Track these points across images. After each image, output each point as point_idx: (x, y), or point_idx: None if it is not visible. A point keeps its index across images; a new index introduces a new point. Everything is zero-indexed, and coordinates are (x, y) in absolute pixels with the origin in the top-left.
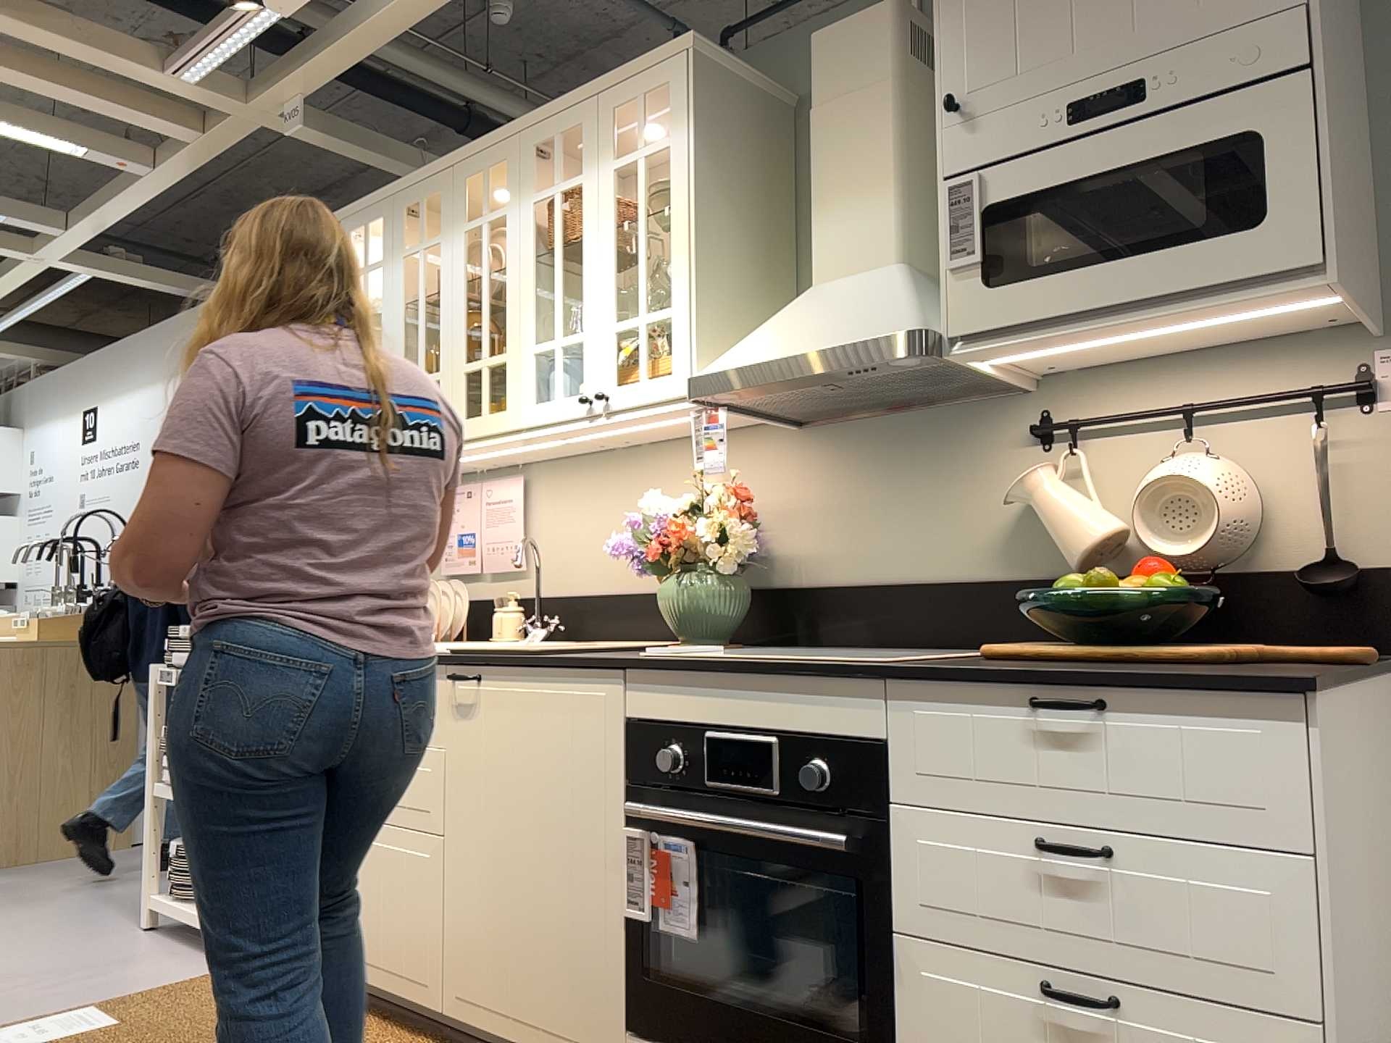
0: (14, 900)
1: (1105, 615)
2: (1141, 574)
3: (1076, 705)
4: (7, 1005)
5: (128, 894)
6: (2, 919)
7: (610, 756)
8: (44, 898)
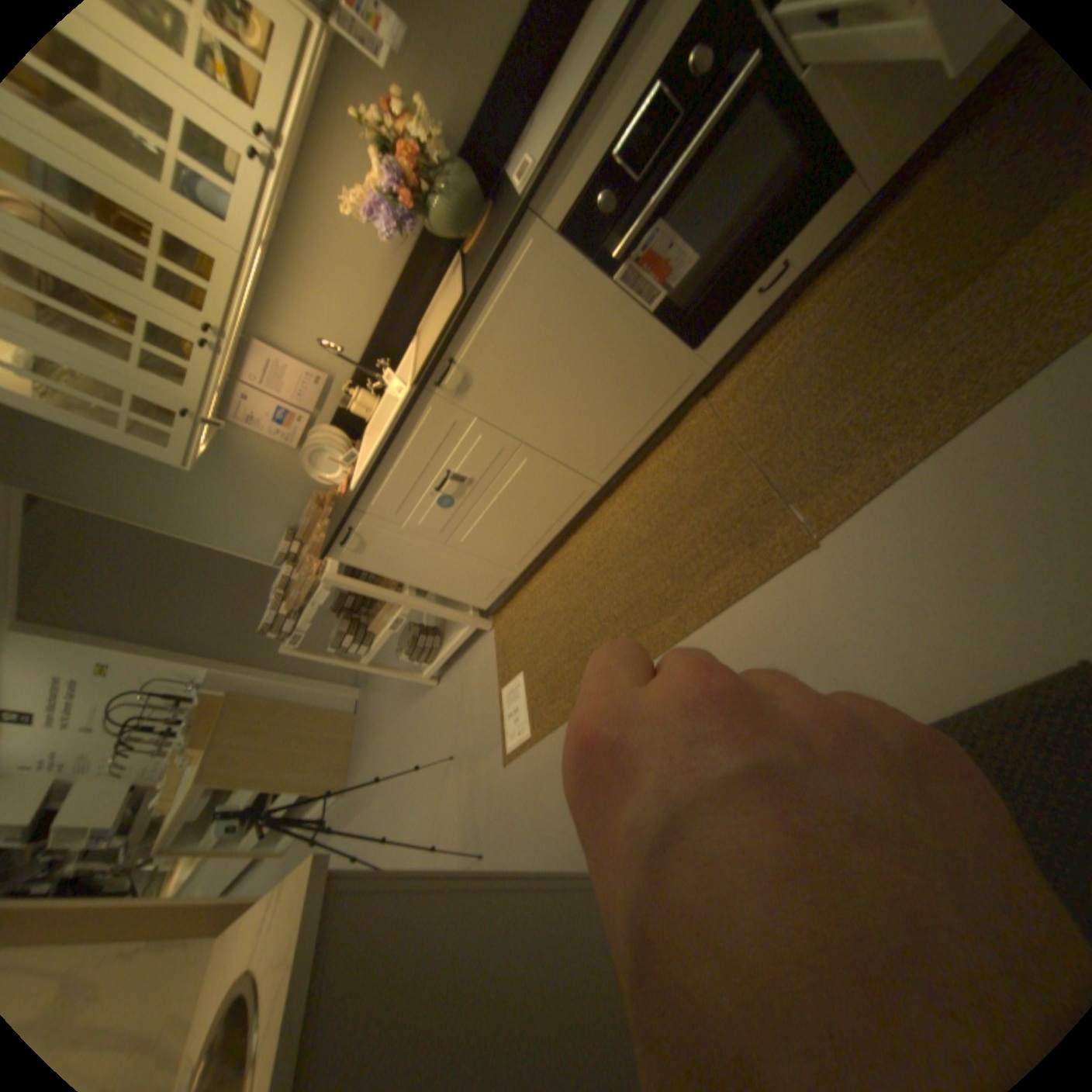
0: (383, 762)
1: None
2: None
3: None
4: (481, 737)
5: (404, 701)
6: (398, 763)
7: (570, 261)
8: (389, 747)
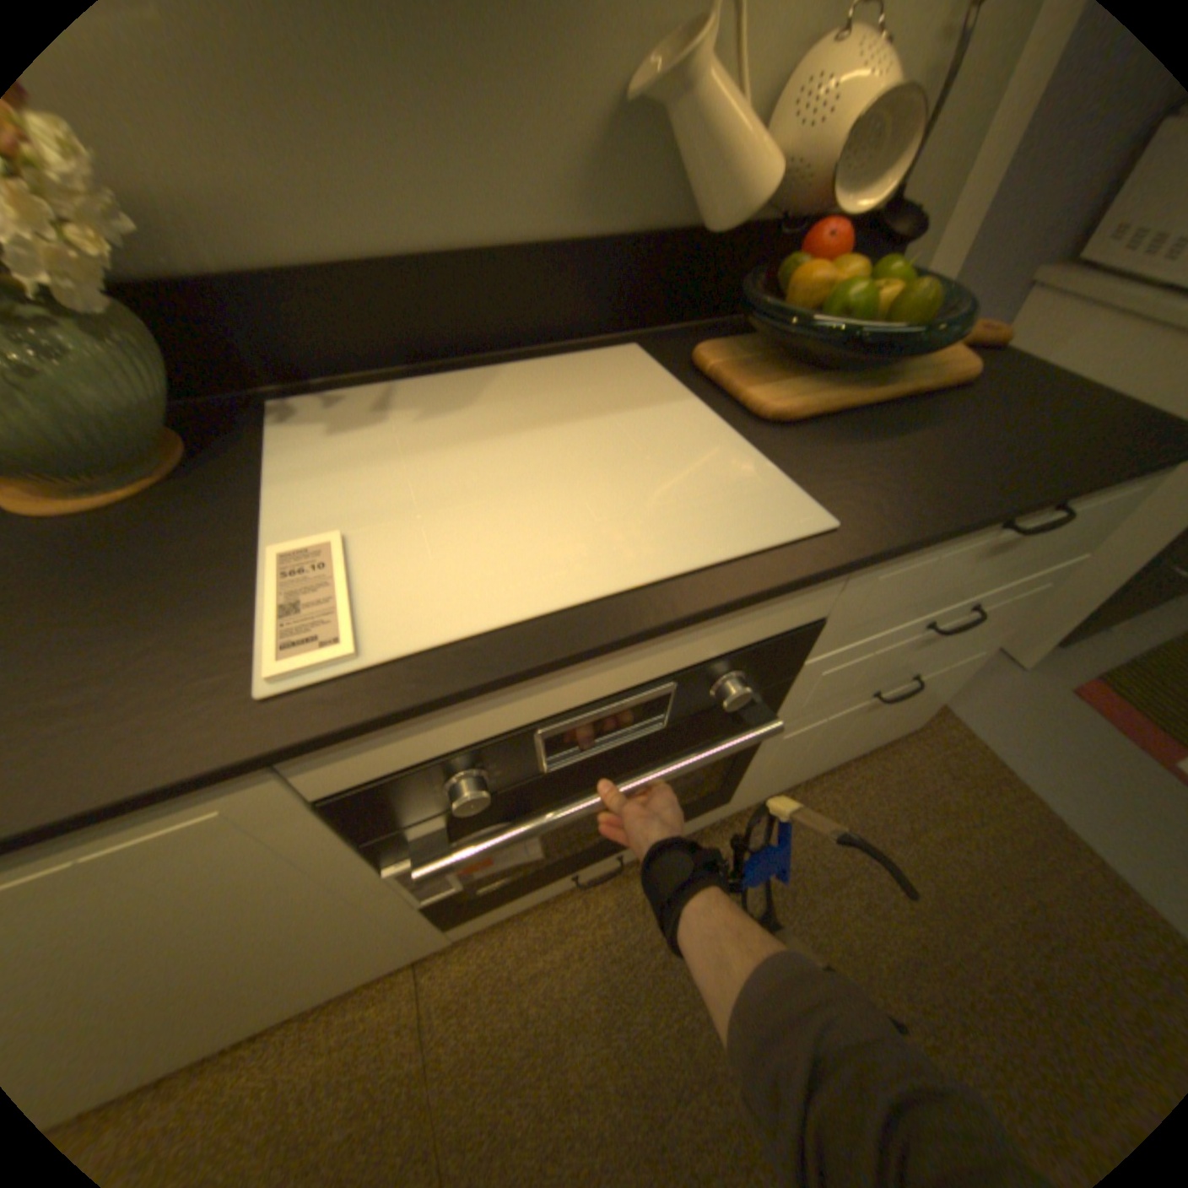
0: None
1: (859, 326)
2: (839, 249)
3: (1065, 521)
4: None
5: None
6: None
7: (297, 848)
8: None
